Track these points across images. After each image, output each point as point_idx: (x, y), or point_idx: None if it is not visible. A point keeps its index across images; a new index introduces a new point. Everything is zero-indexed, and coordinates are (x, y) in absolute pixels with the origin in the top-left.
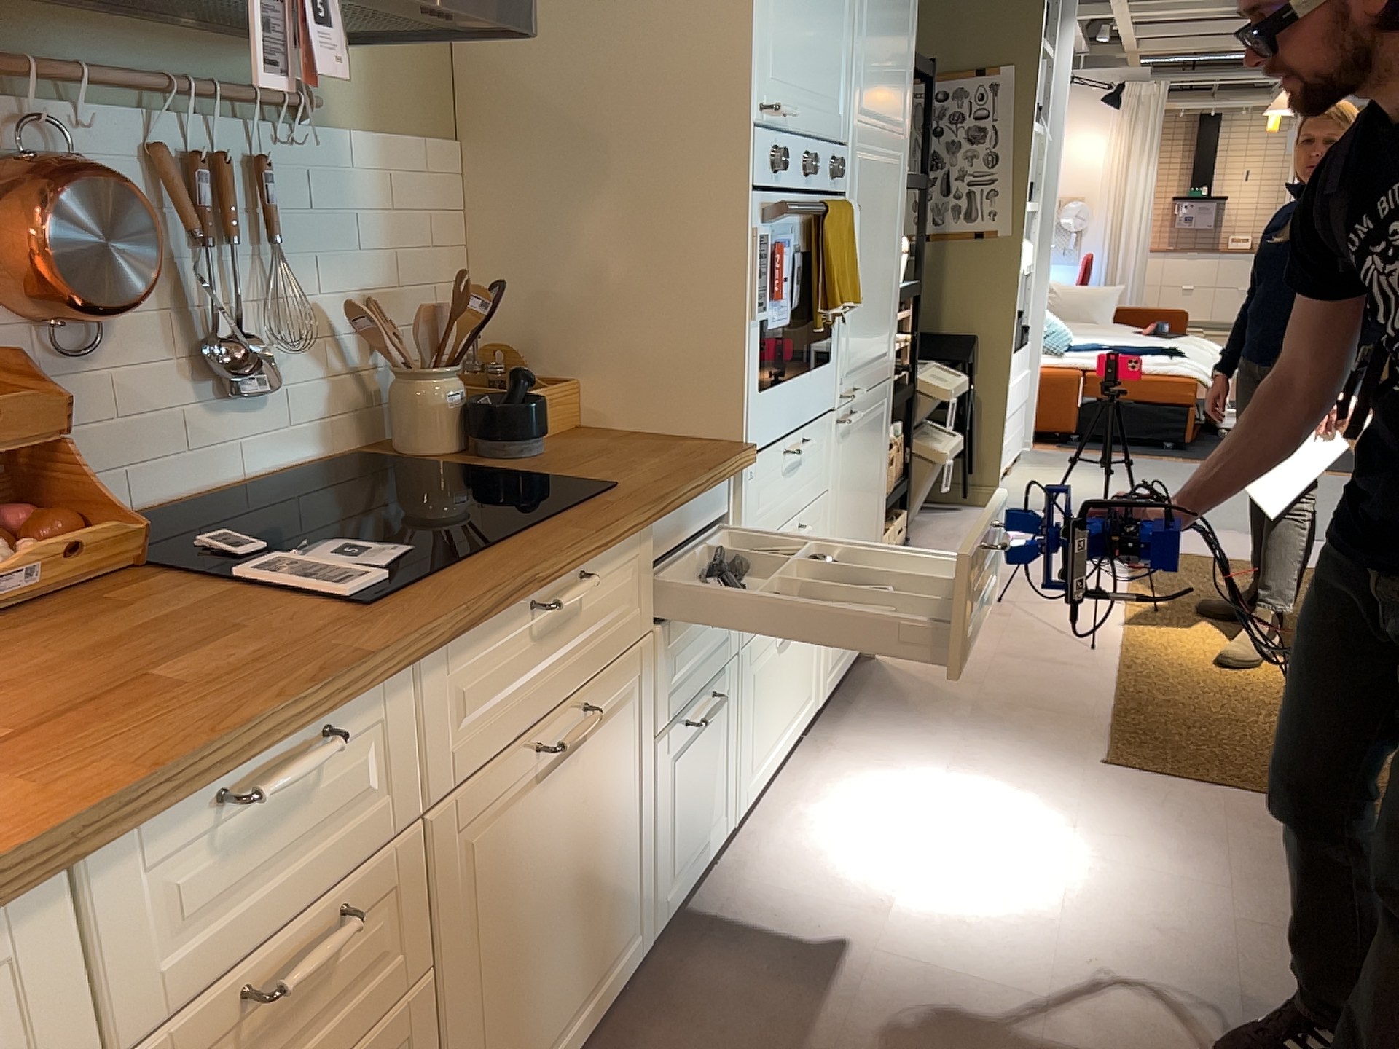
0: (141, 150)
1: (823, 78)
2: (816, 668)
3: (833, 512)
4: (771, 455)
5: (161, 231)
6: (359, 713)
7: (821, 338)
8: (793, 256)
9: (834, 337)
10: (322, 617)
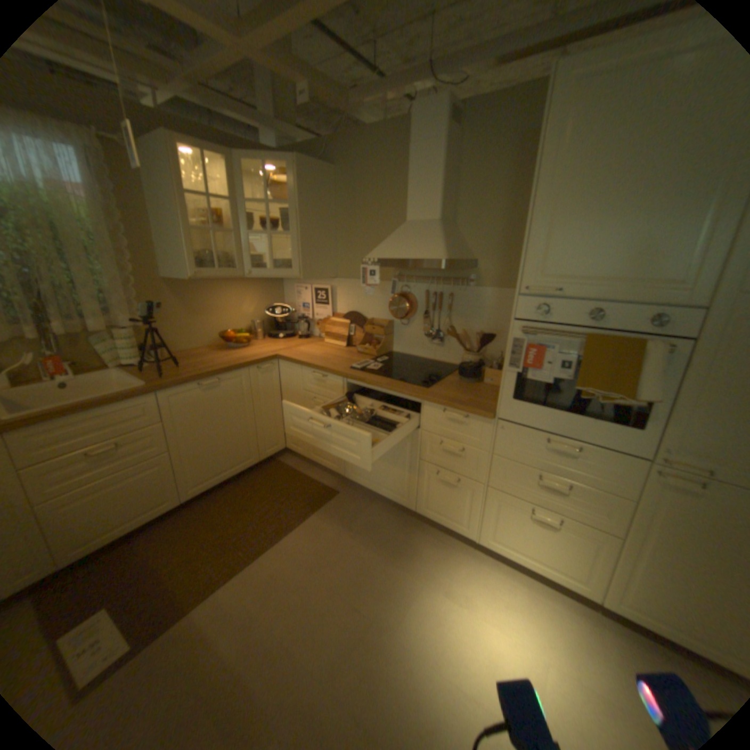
0: (423, 290)
1: (640, 264)
2: (599, 581)
3: (643, 520)
4: (529, 432)
5: (405, 305)
6: (331, 377)
7: (589, 402)
8: (559, 352)
9: (654, 418)
10: (346, 366)
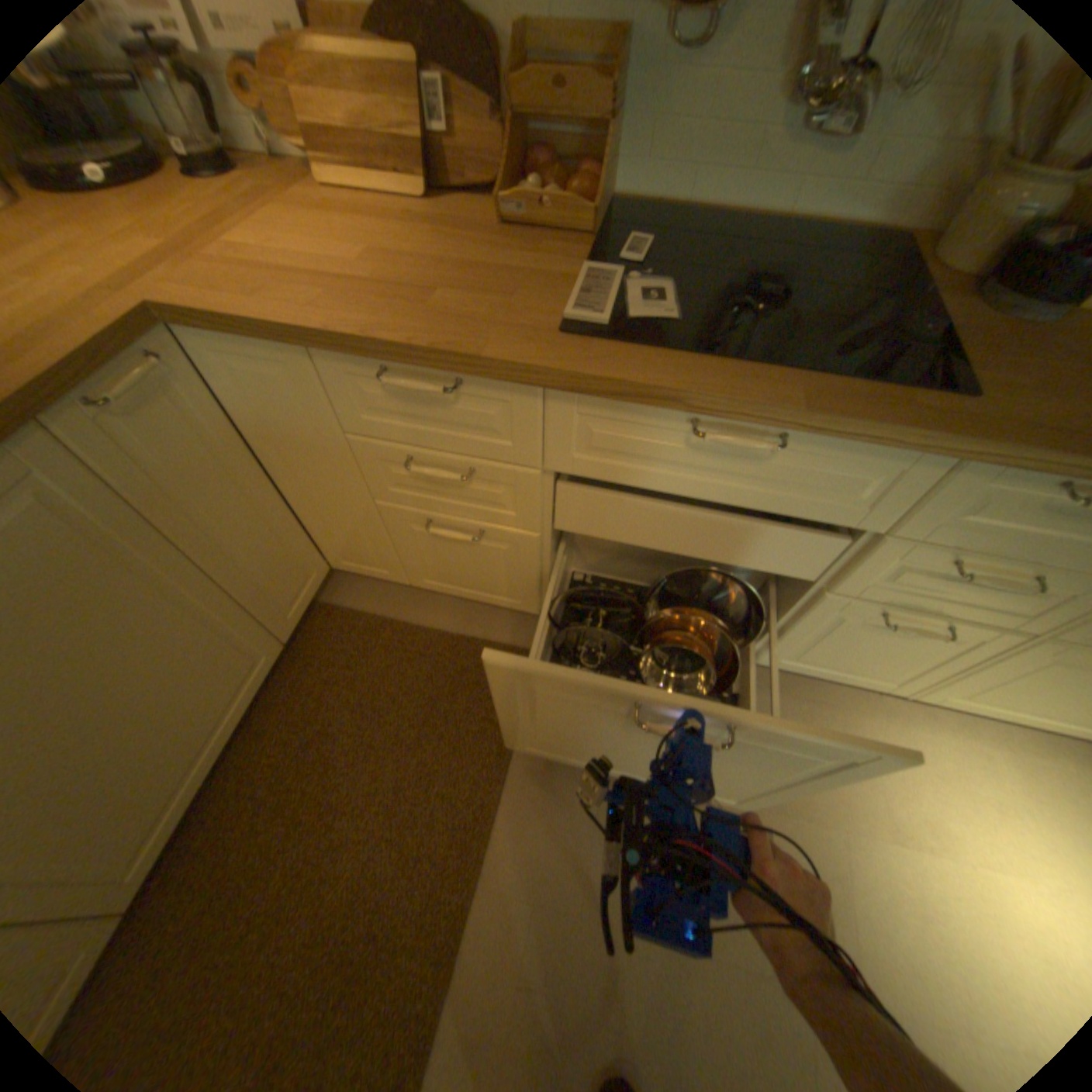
0: None
1: None
2: None
3: None
4: None
5: None
6: (486, 385)
7: None
8: None
9: None
10: (534, 318)
